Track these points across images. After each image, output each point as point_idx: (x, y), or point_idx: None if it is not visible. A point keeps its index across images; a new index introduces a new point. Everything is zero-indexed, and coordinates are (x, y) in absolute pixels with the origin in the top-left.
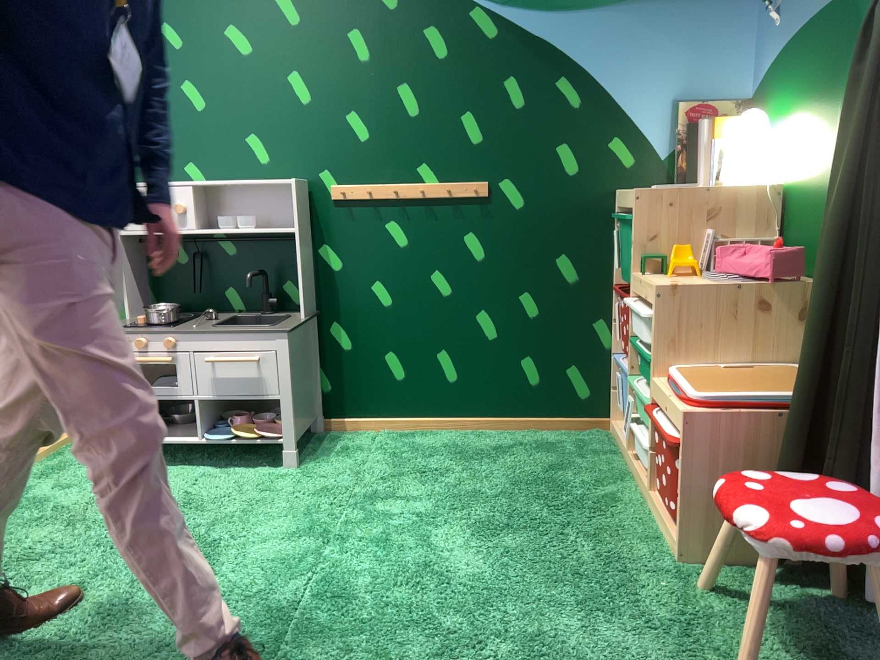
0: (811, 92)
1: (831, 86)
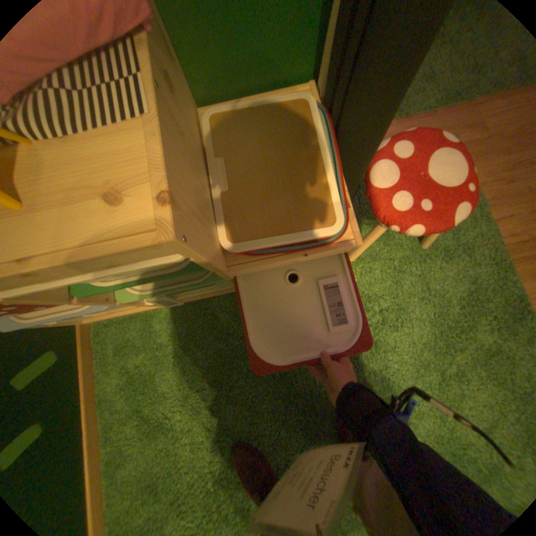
0: None
1: None
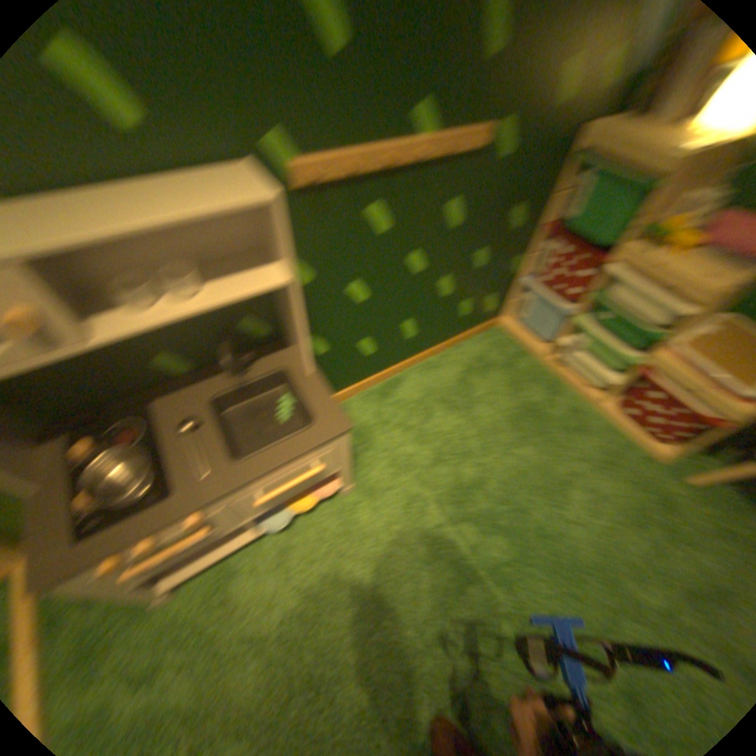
0: None
1: None
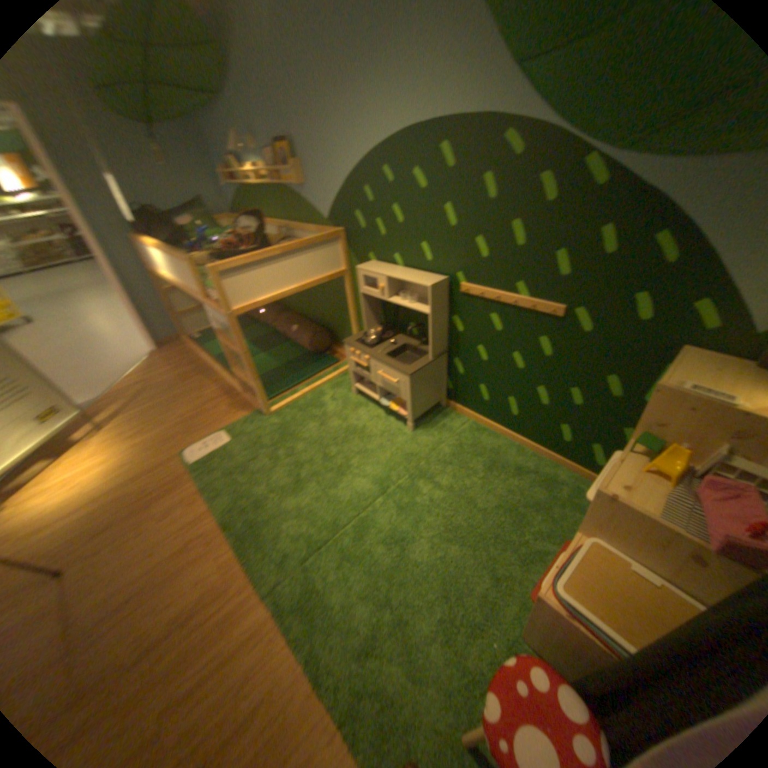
0: None
1: None
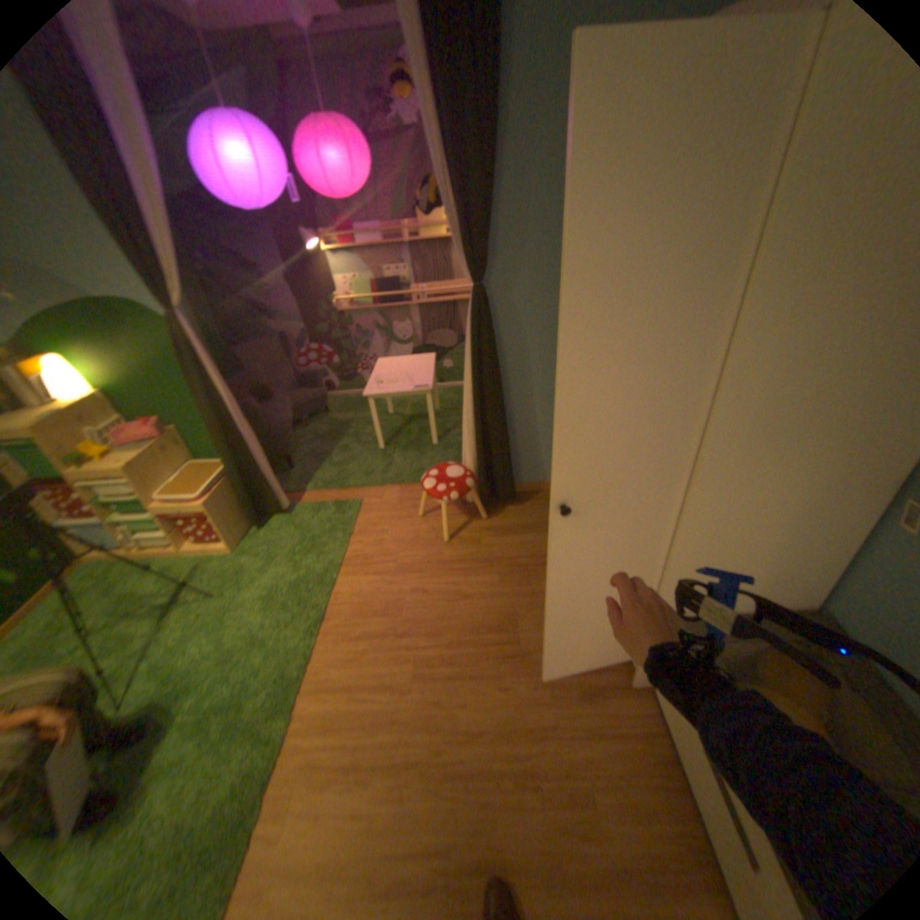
0: (94, 343)
1: (113, 342)
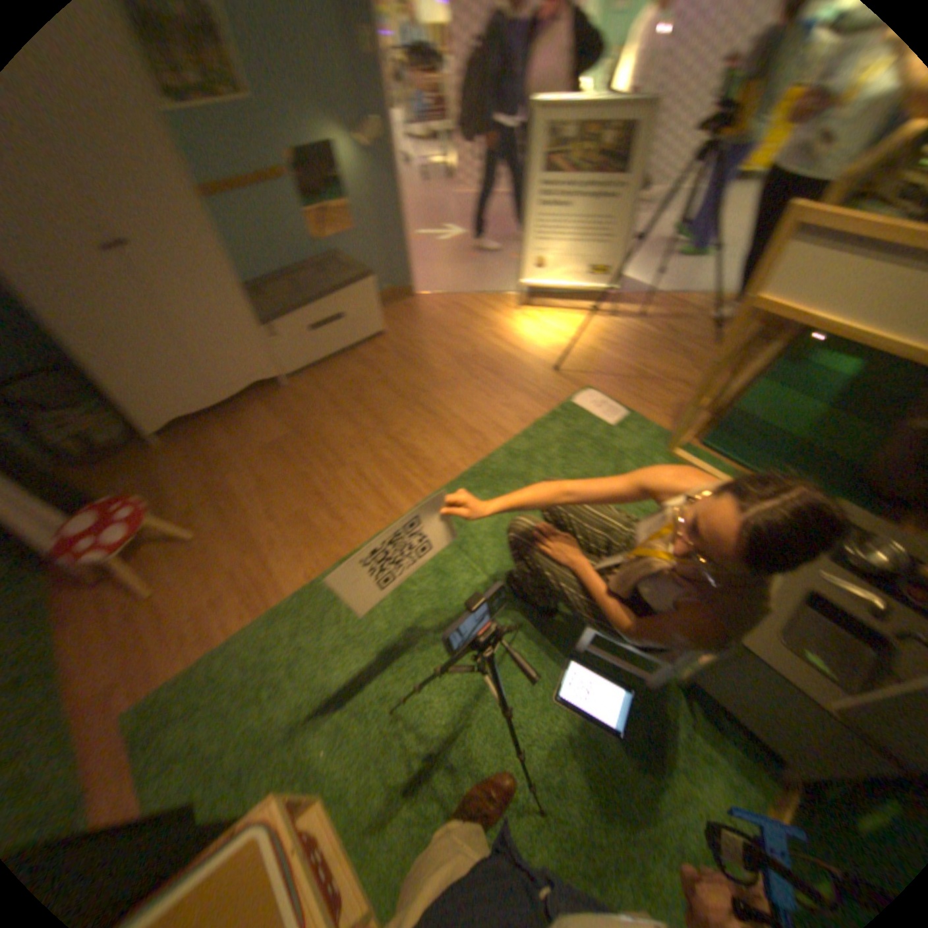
0: None
1: None
